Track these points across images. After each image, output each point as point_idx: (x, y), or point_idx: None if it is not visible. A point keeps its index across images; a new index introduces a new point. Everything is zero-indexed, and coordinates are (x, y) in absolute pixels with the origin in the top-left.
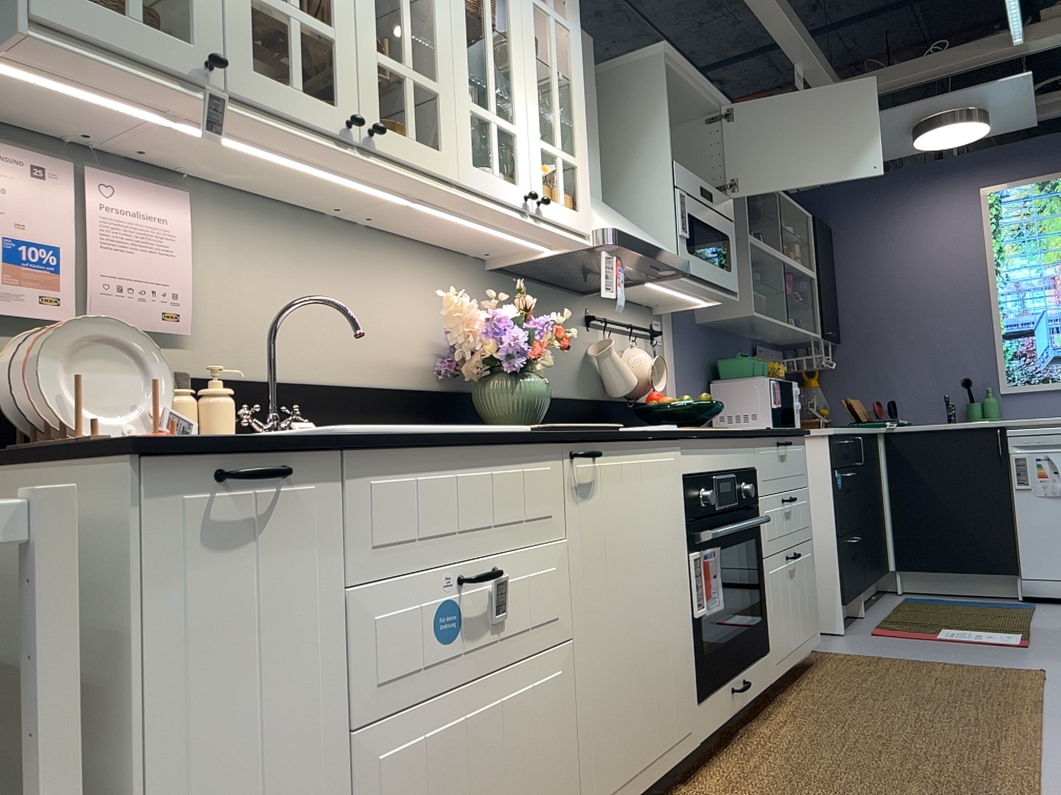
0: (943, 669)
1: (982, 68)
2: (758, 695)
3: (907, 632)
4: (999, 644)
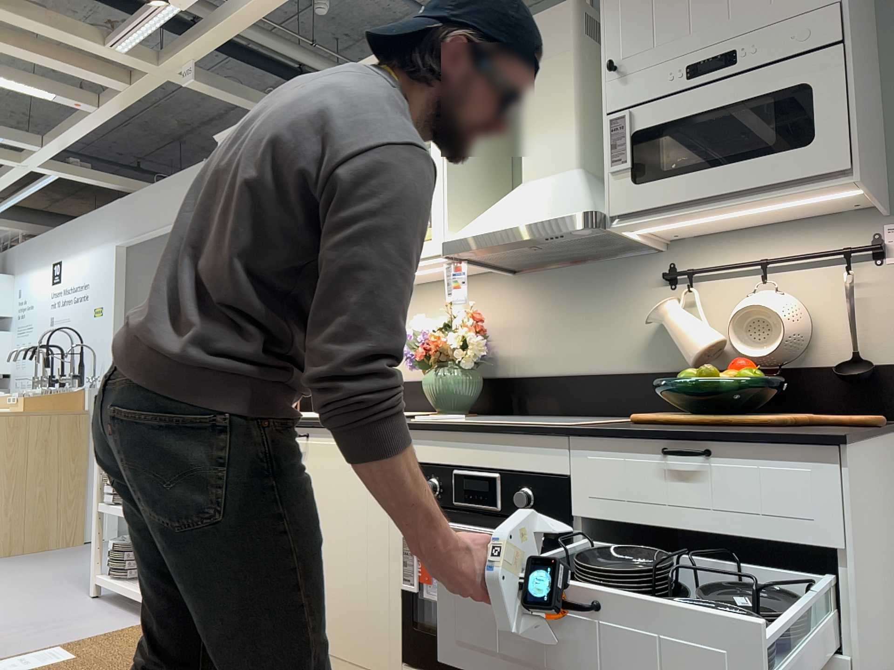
0: None
1: None
2: None
3: None
4: None
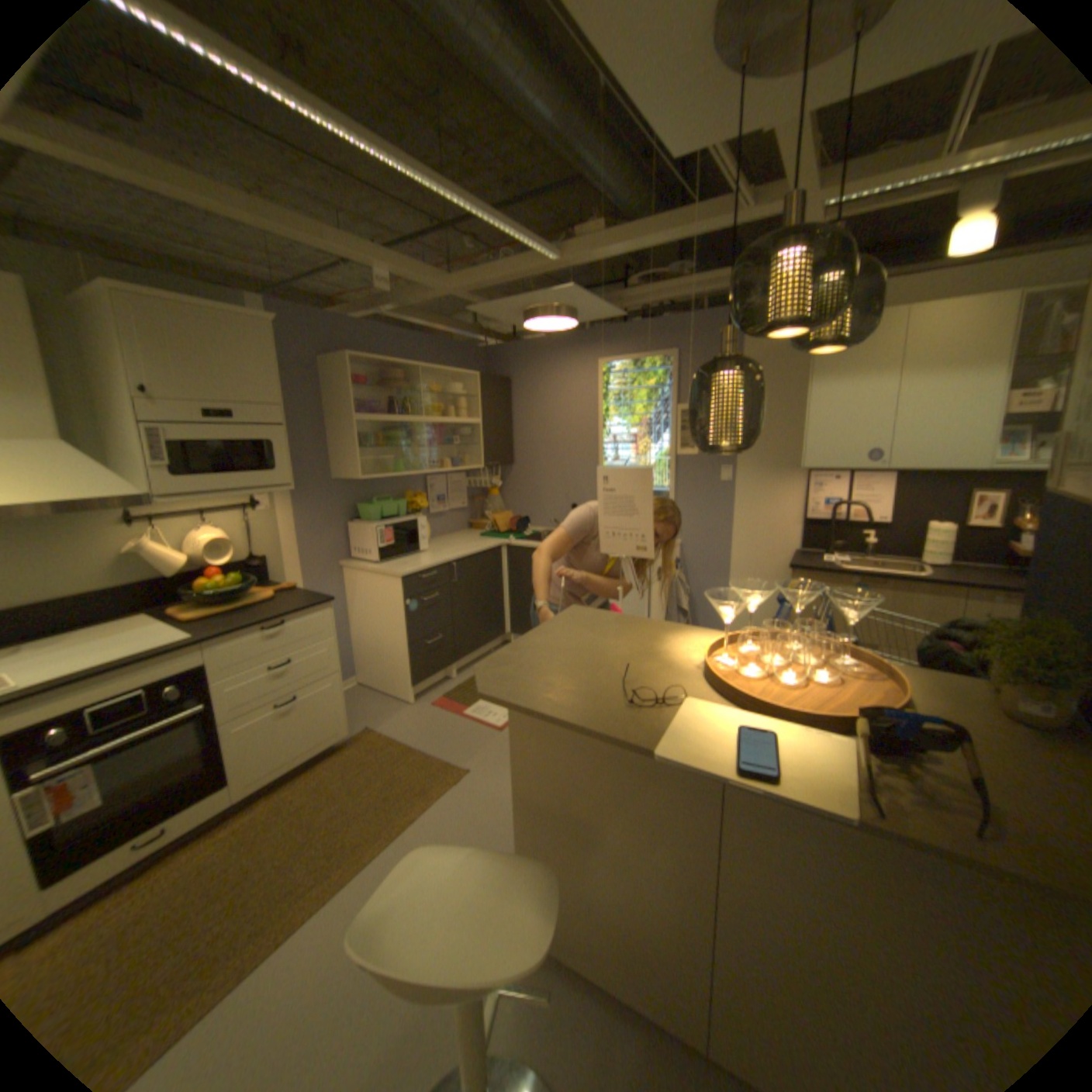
0: (408, 766)
1: (546, 274)
2: (197, 825)
3: (453, 705)
4: (488, 727)
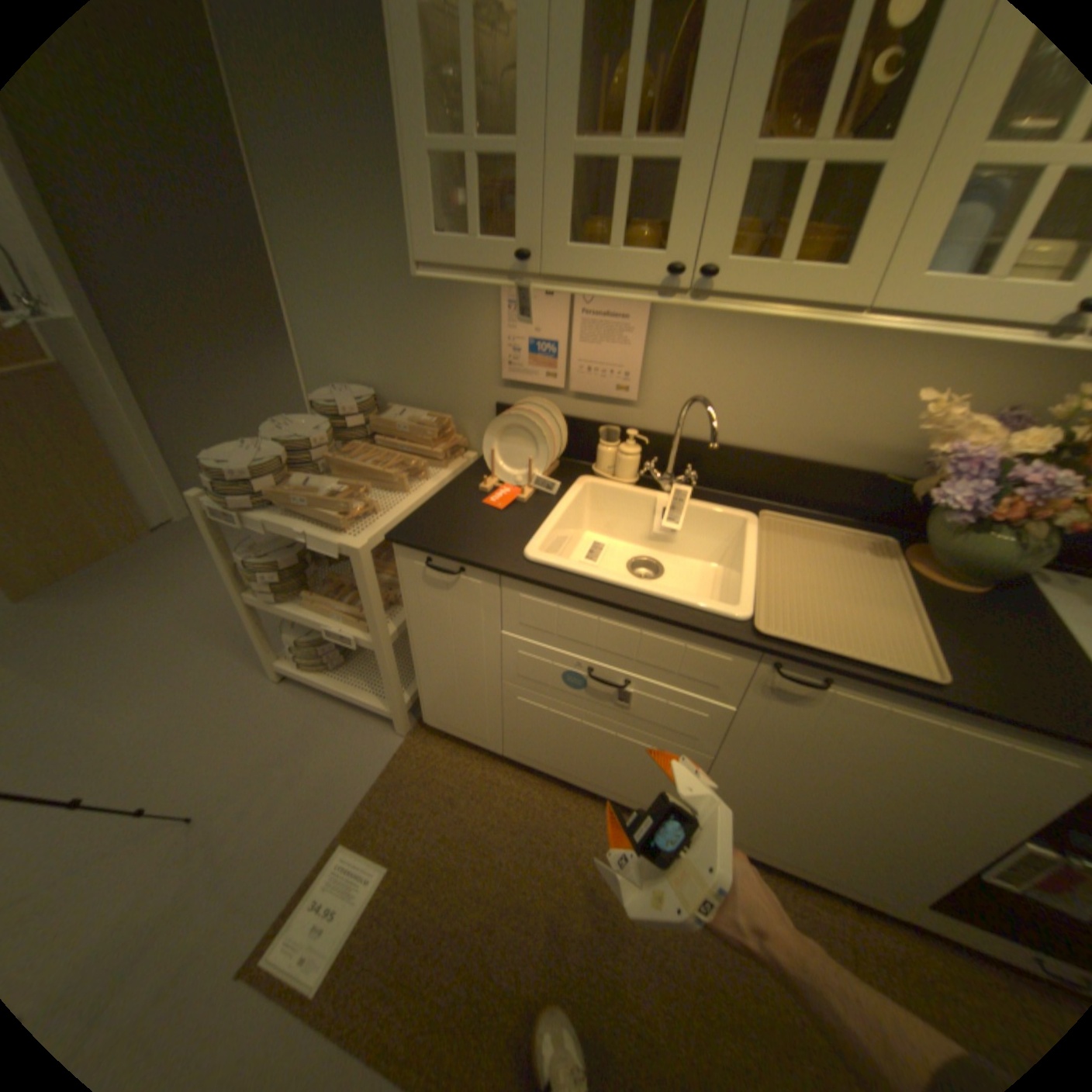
0: None
1: None
2: None
3: None
4: None
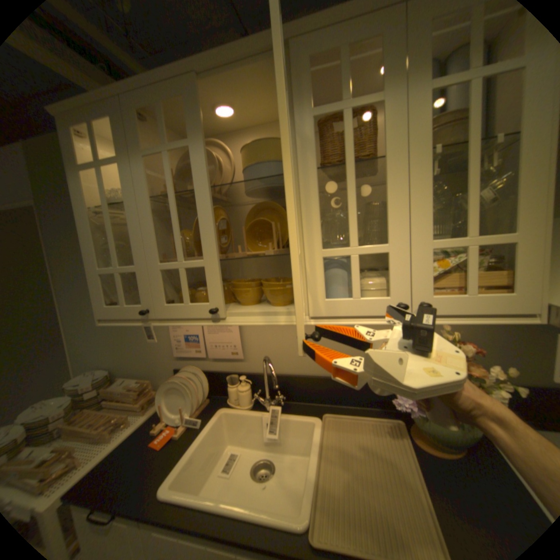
0: None
1: None
2: None
3: None
4: None
